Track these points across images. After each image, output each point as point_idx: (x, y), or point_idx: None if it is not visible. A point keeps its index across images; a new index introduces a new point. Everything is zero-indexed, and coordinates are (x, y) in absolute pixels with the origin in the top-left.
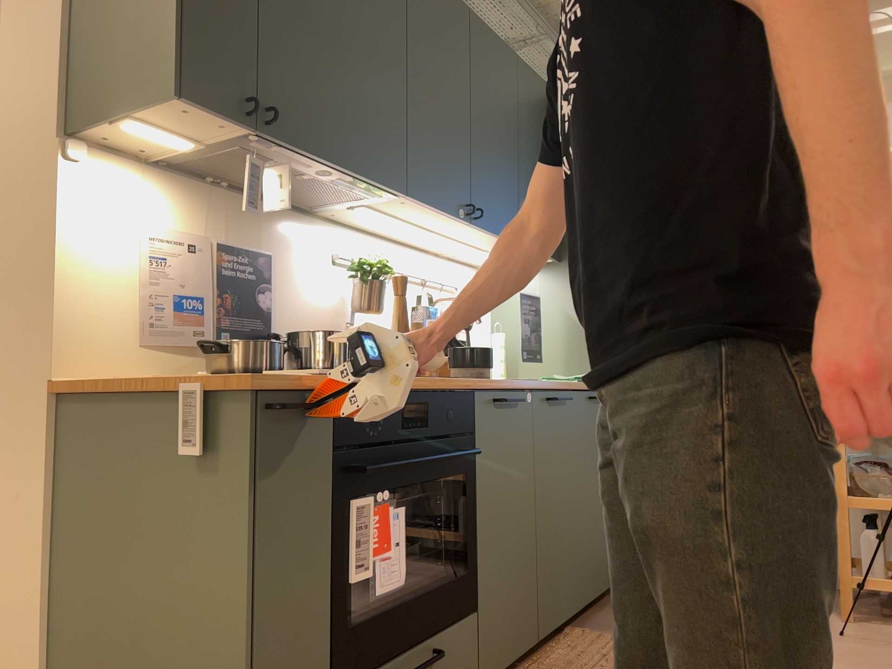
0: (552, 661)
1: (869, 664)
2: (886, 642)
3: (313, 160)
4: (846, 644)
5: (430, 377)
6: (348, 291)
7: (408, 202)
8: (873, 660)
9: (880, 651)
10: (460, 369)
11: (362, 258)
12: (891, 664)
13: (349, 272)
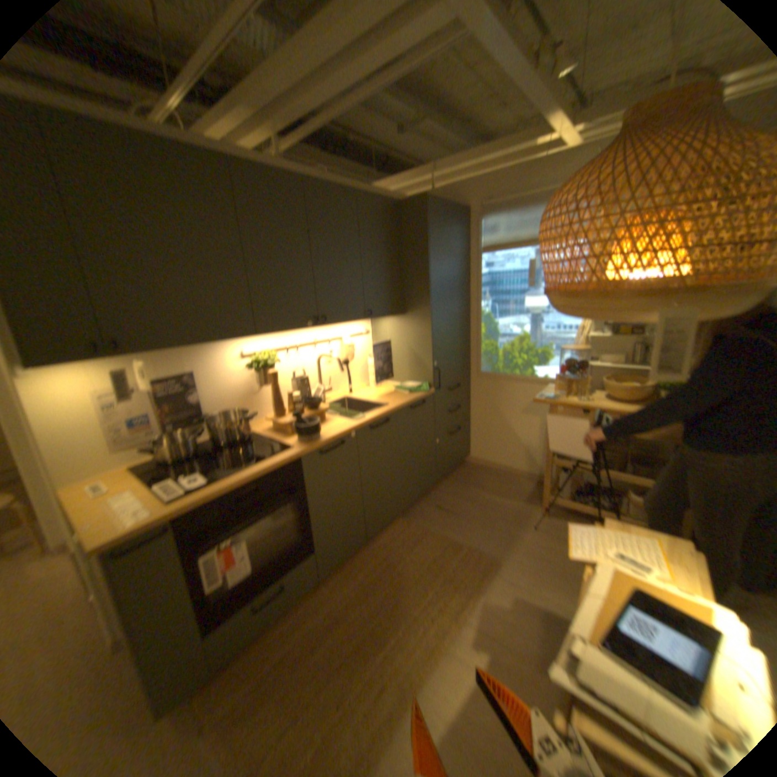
0: (376, 546)
1: (535, 556)
2: (555, 537)
3: (170, 347)
4: (533, 537)
5: (266, 458)
6: (254, 372)
7: (264, 333)
8: (540, 552)
9: (547, 544)
10: (297, 437)
11: (256, 355)
12: (547, 556)
13: (248, 366)
